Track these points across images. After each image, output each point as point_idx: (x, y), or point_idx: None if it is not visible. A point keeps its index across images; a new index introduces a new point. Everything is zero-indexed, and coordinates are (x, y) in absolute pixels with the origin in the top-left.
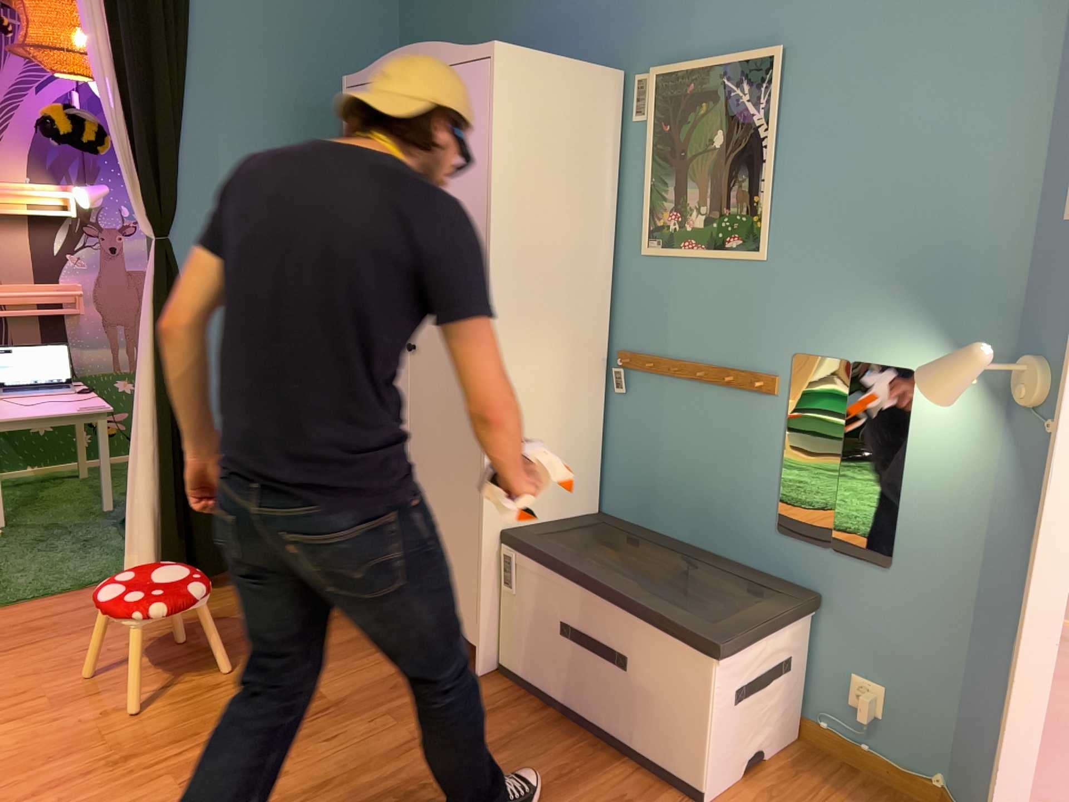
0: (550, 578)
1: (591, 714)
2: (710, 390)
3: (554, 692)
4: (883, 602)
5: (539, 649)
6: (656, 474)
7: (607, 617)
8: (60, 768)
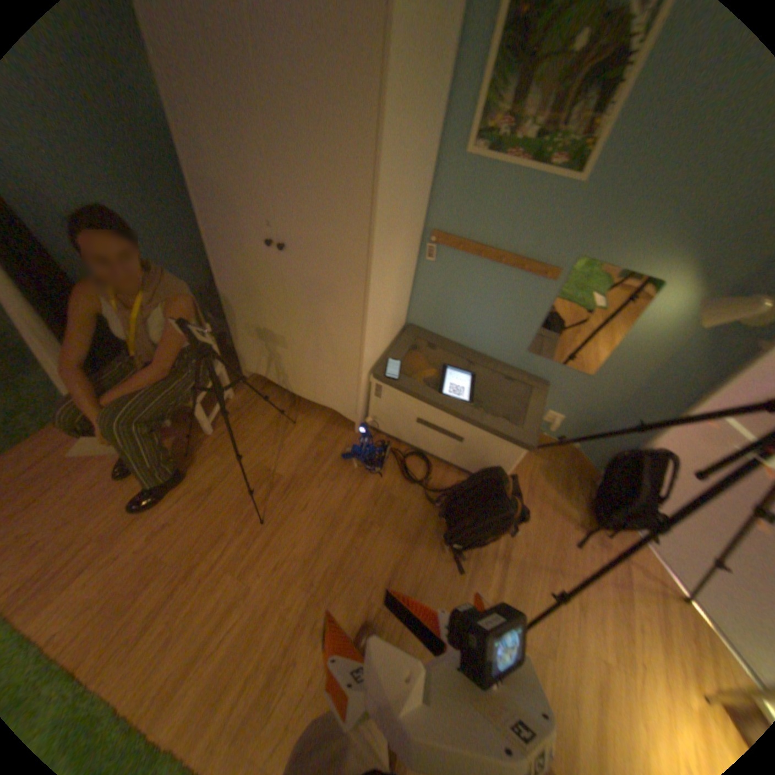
0: (411, 400)
1: (431, 452)
2: (503, 270)
3: (406, 441)
4: (580, 388)
5: (397, 425)
6: (449, 313)
7: (451, 422)
8: (148, 597)
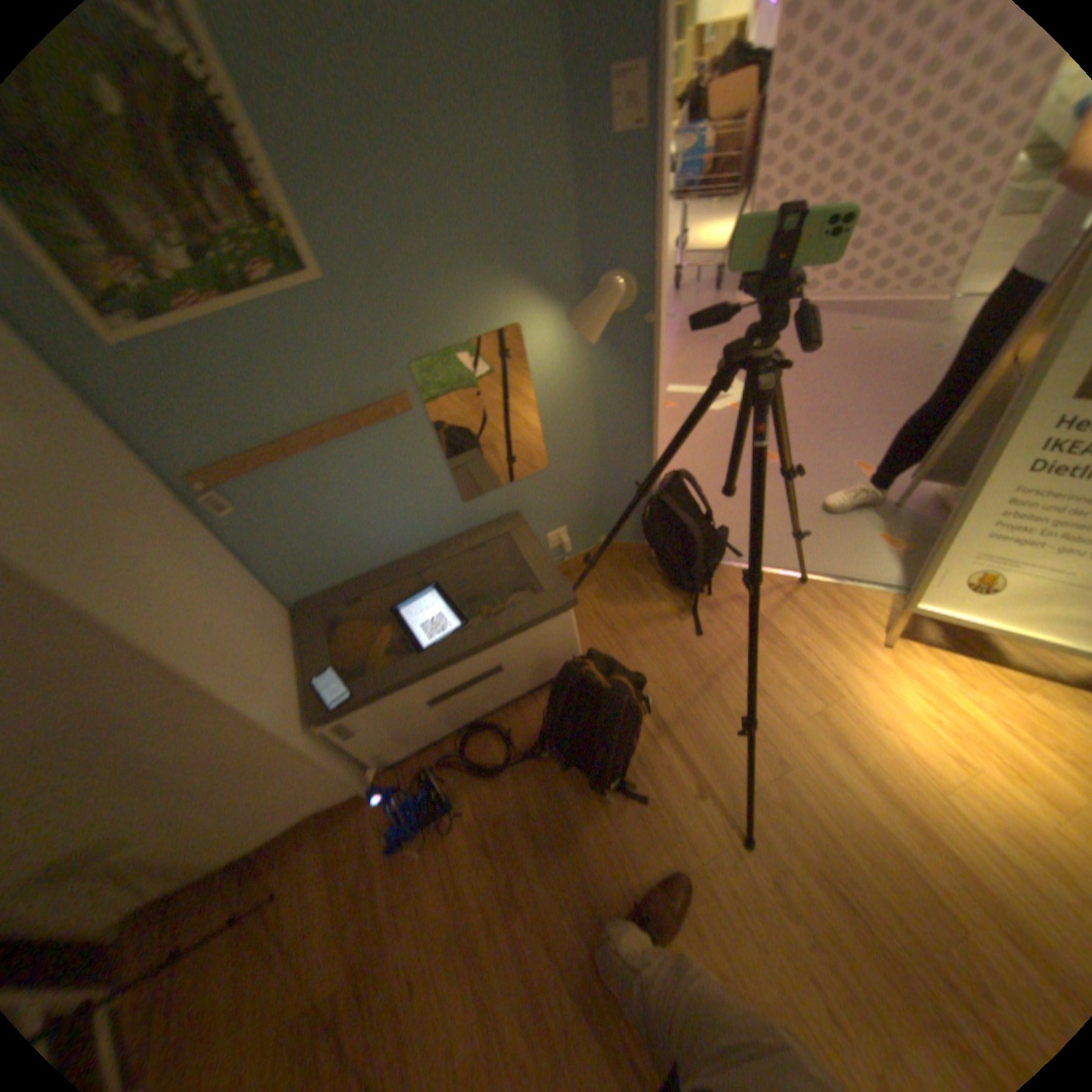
0: (395, 695)
1: (482, 712)
2: (340, 444)
3: (443, 733)
4: (550, 487)
5: (413, 732)
6: (330, 544)
7: (468, 665)
8: None
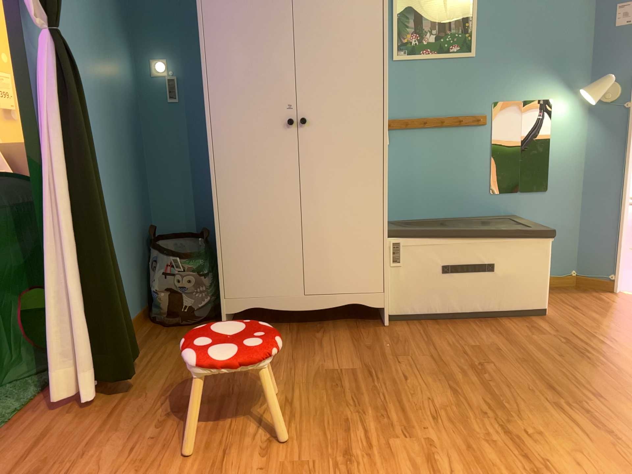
0: (434, 241)
1: (469, 307)
2: (445, 131)
3: (439, 308)
4: (544, 208)
5: (425, 288)
6: (412, 186)
7: (478, 247)
8: None
